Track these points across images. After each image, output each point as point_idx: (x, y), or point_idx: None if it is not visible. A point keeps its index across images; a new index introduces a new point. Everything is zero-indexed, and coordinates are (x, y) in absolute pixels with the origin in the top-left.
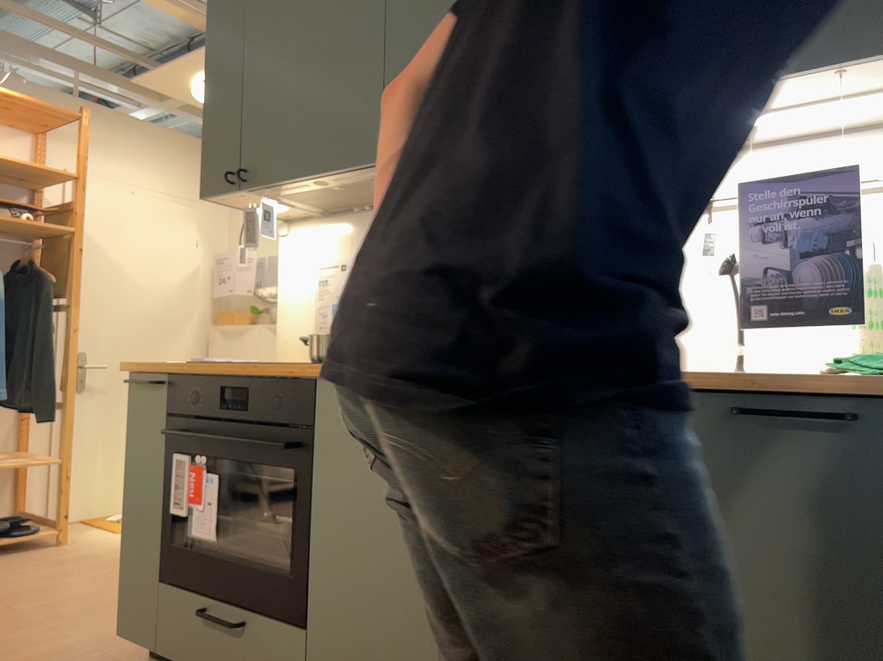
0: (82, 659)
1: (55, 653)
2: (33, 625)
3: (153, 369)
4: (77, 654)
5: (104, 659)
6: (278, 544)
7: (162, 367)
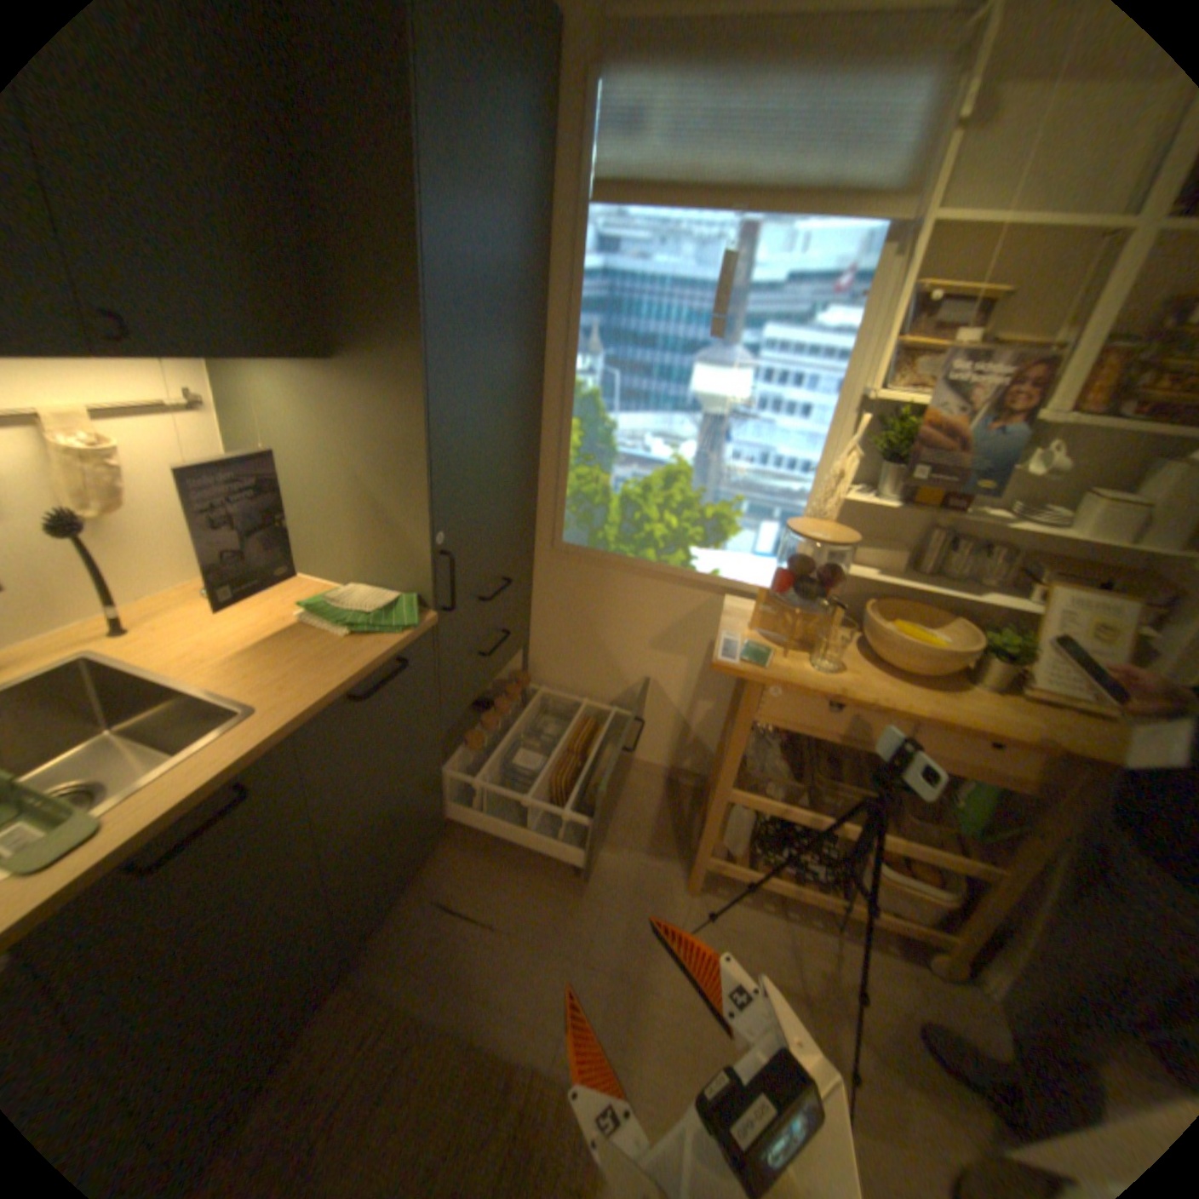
0: None
1: None
2: None
3: None
4: None
5: None
6: None
7: None
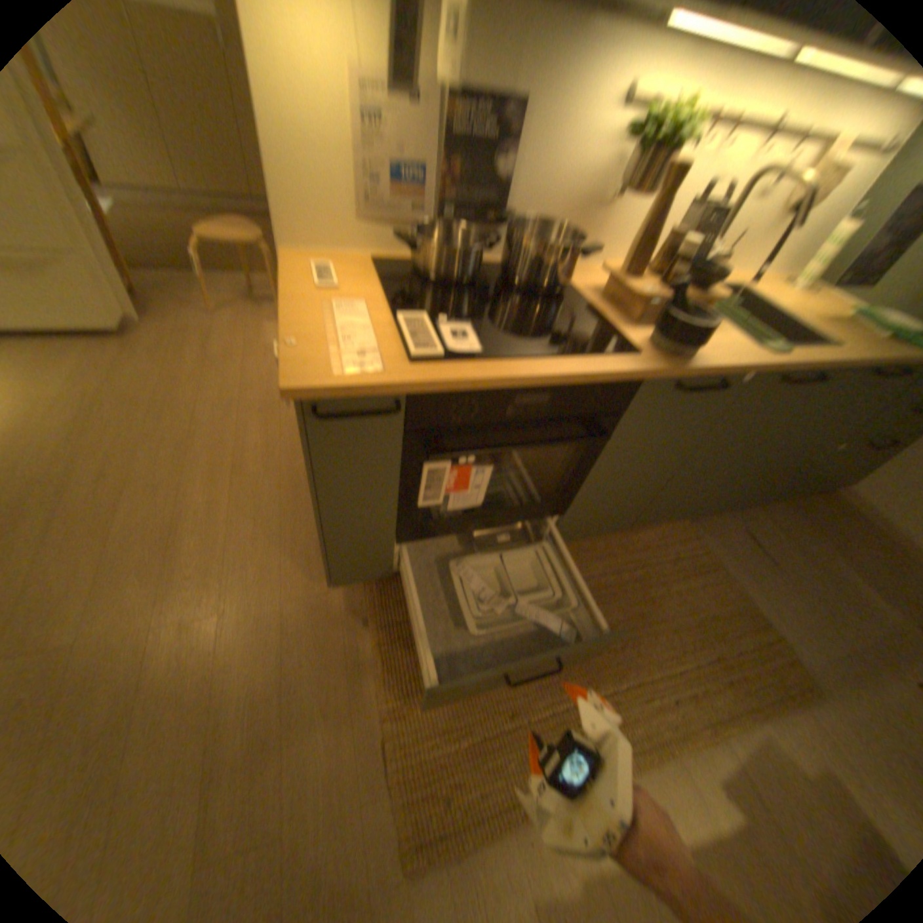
0: (284, 614)
1: (247, 631)
2: (142, 633)
3: (379, 389)
4: (268, 615)
5: (303, 599)
6: (524, 478)
7: (406, 387)
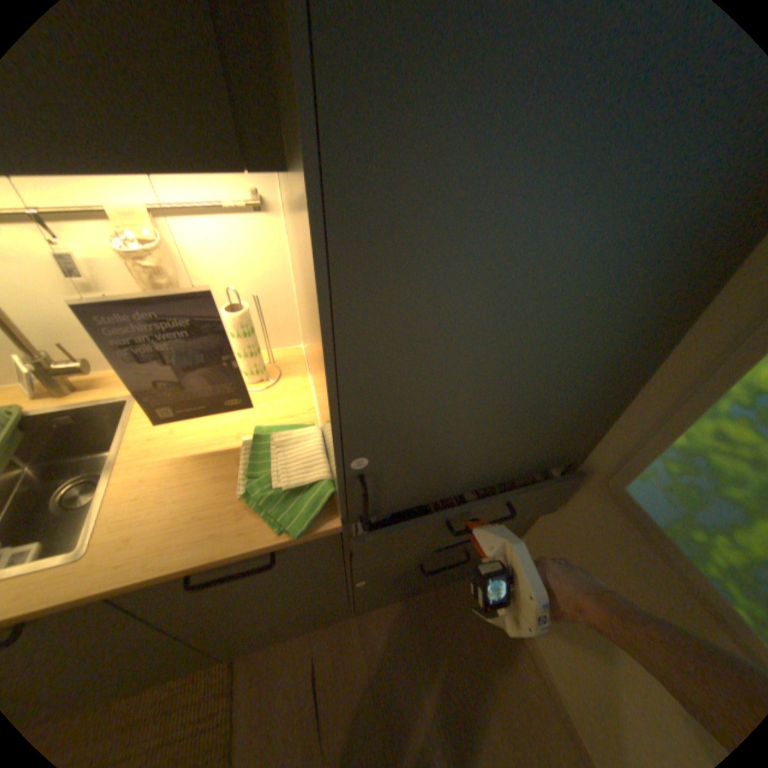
0: None
1: None
2: None
3: None
4: None
5: None
6: None
7: None
